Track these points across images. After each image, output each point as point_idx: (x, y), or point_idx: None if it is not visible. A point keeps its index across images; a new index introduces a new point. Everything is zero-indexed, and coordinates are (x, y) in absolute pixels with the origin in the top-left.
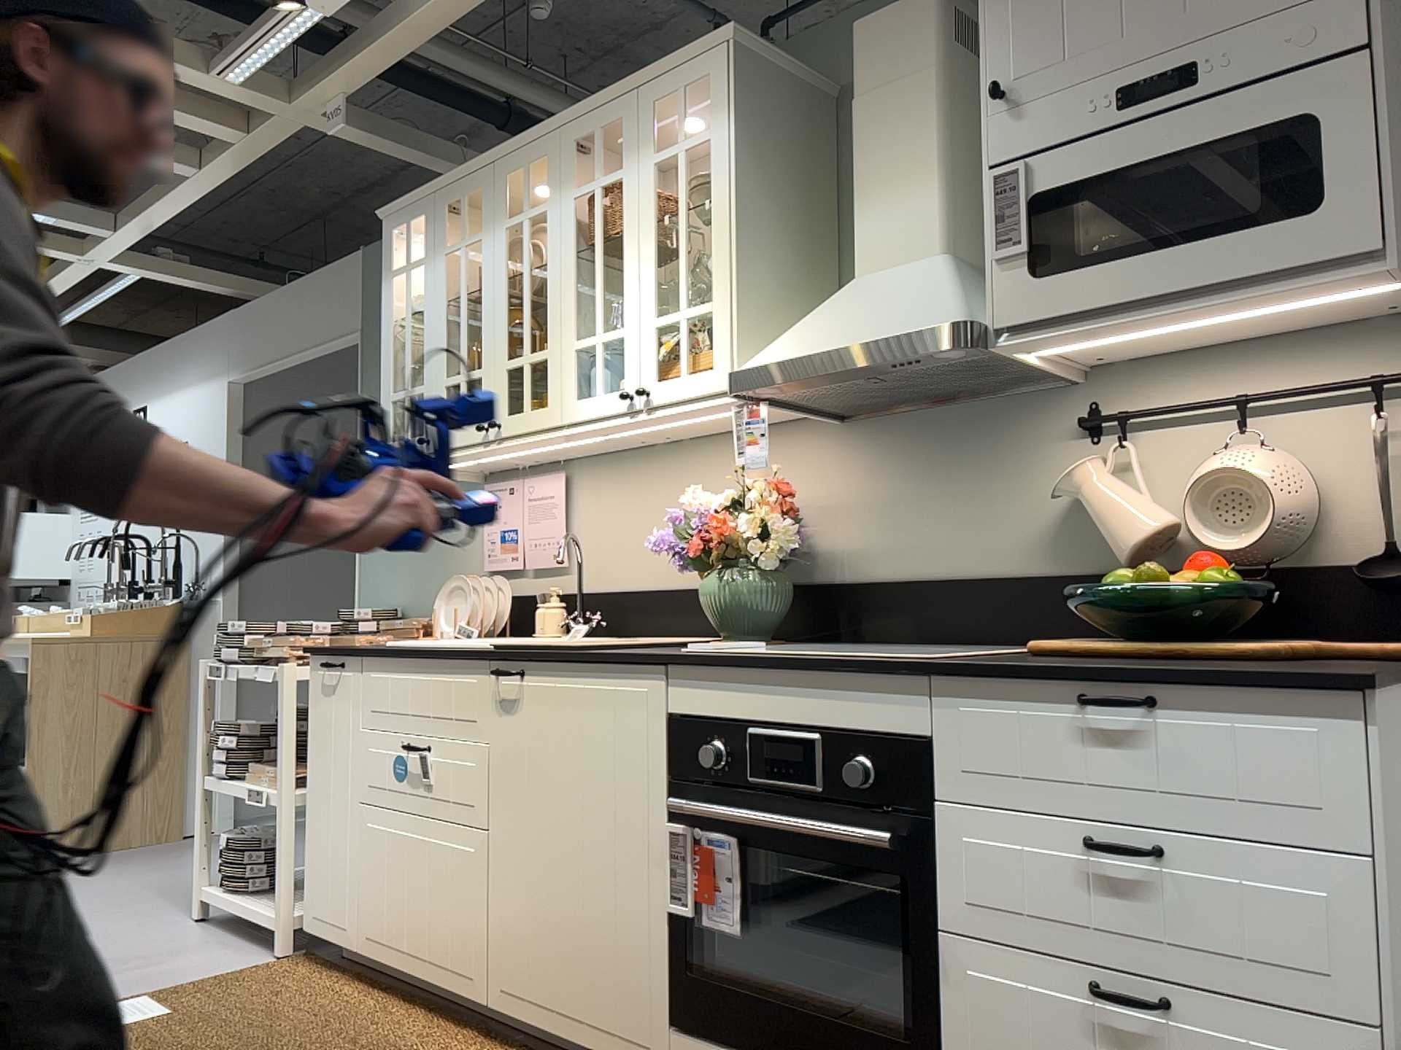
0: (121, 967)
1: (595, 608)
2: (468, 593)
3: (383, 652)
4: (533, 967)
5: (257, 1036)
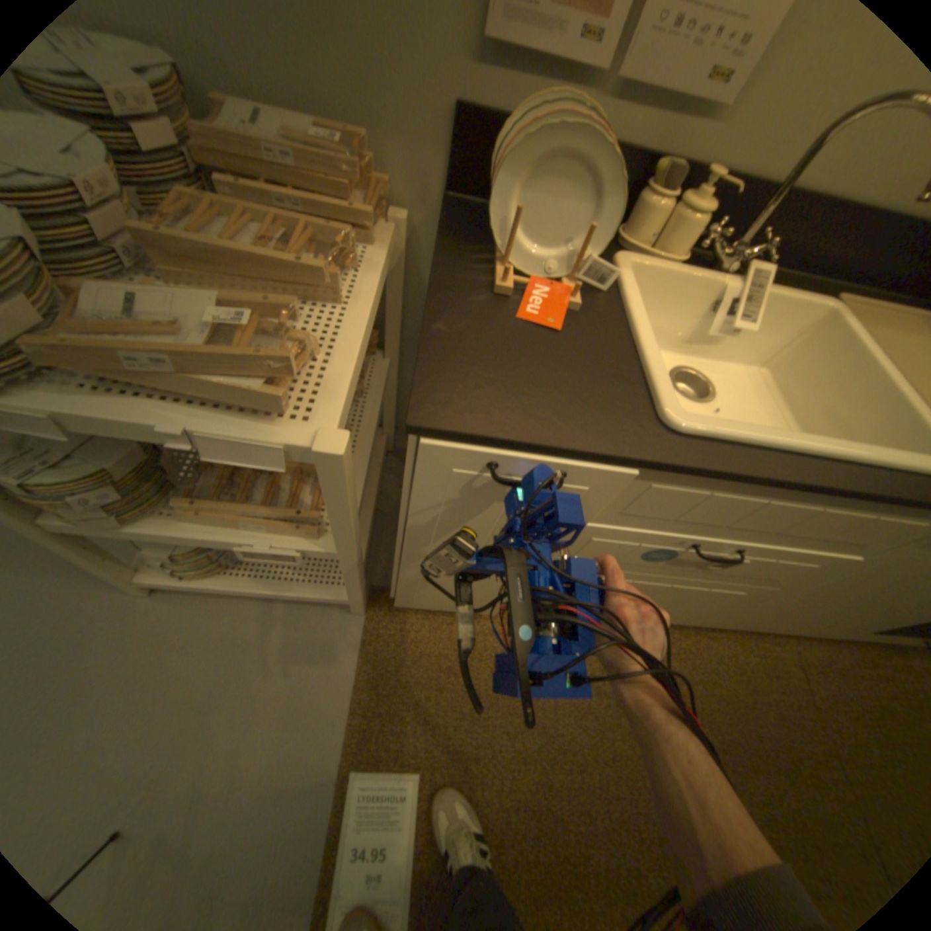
0: (219, 747)
1: (742, 202)
2: (576, 165)
3: (741, 480)
4: (760, 623)
5: (538, 745)
